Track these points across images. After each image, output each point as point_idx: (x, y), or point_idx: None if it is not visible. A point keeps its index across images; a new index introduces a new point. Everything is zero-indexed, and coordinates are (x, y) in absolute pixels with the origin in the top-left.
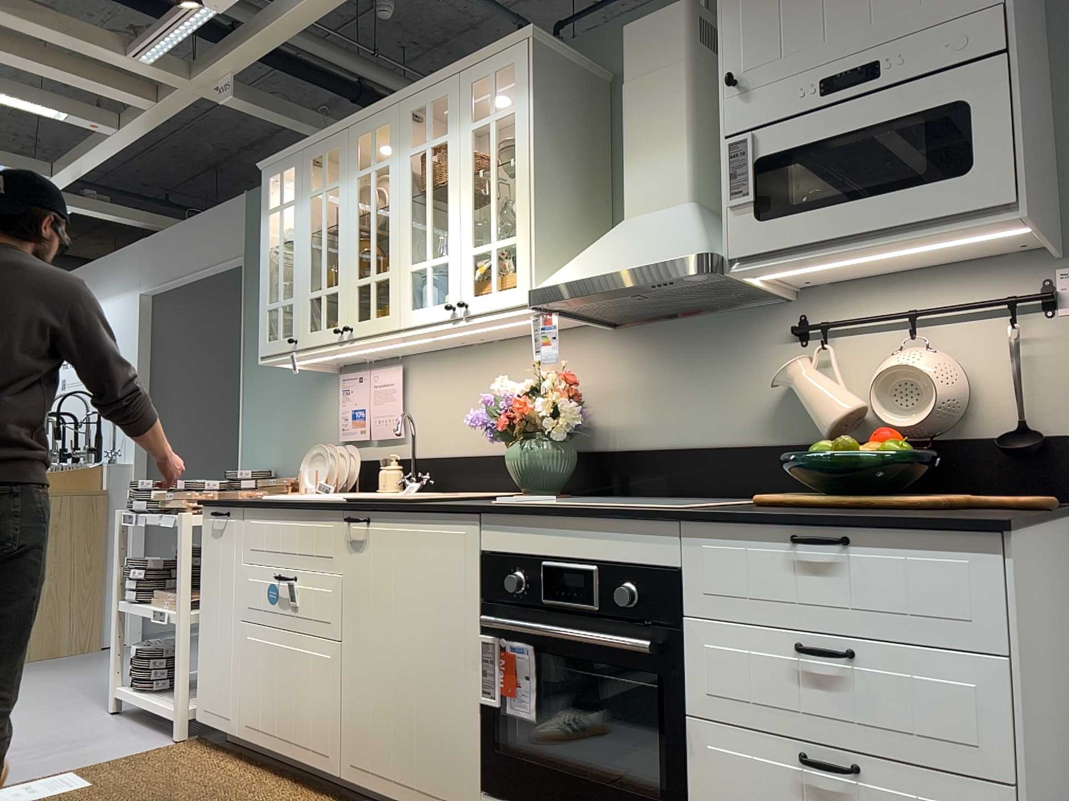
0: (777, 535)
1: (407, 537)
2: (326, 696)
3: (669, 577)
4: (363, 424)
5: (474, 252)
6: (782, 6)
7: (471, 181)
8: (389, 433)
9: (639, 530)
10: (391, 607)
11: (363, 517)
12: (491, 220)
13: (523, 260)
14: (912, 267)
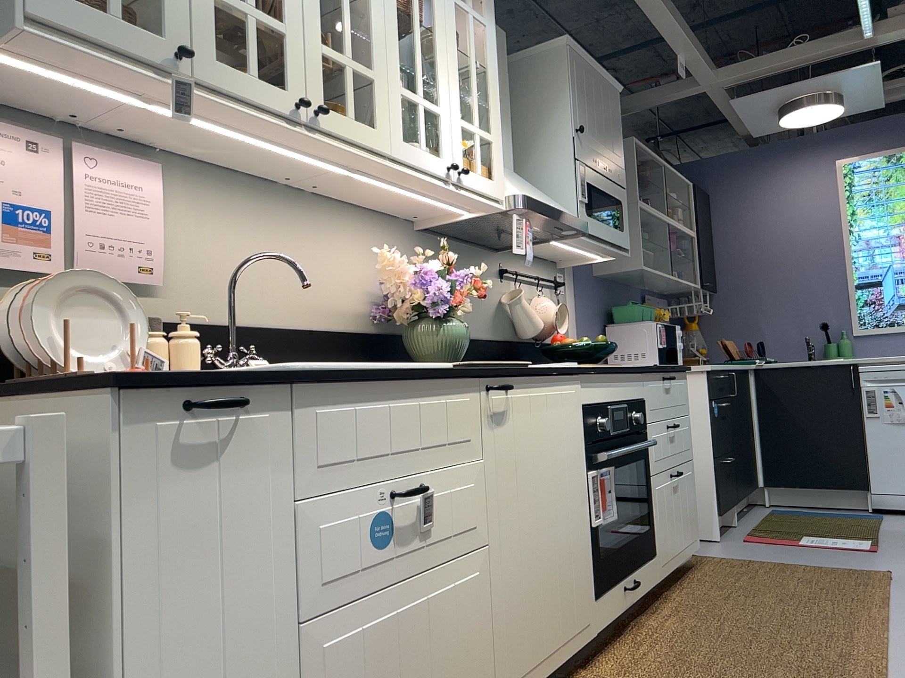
0: (661, 377)
1: (542, 400)
2: (476, 629)
3: (642, 404)
4: (48, 242)
5: (464, 126)
6: (588, 108)
7: (457, 52)
8: (130, 273)
9: (635, 379)
10: (534, 476)
11: (502, 384)
12: (476, 107)
13: (500, 163)
14: (534, 254)
